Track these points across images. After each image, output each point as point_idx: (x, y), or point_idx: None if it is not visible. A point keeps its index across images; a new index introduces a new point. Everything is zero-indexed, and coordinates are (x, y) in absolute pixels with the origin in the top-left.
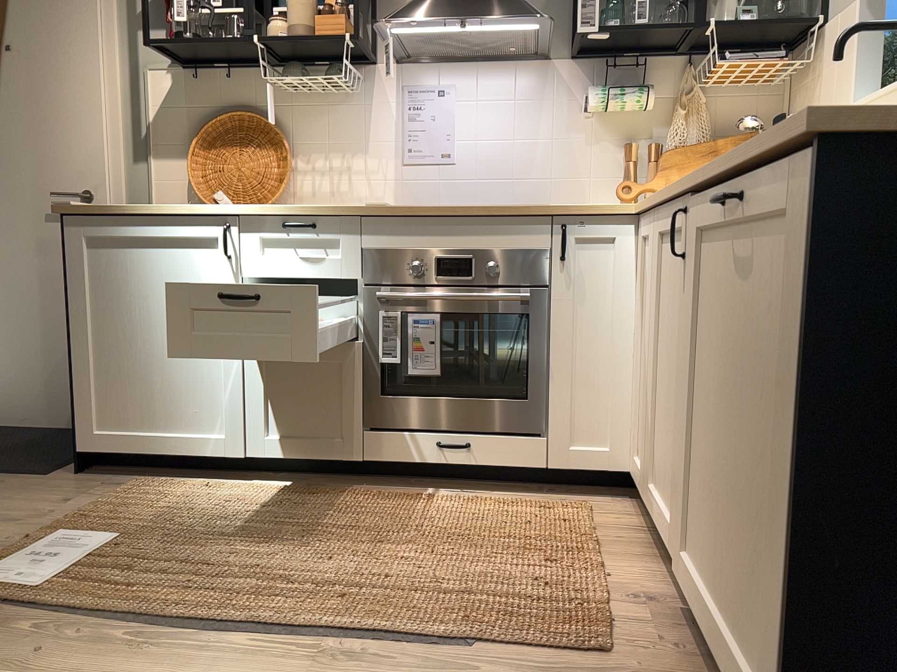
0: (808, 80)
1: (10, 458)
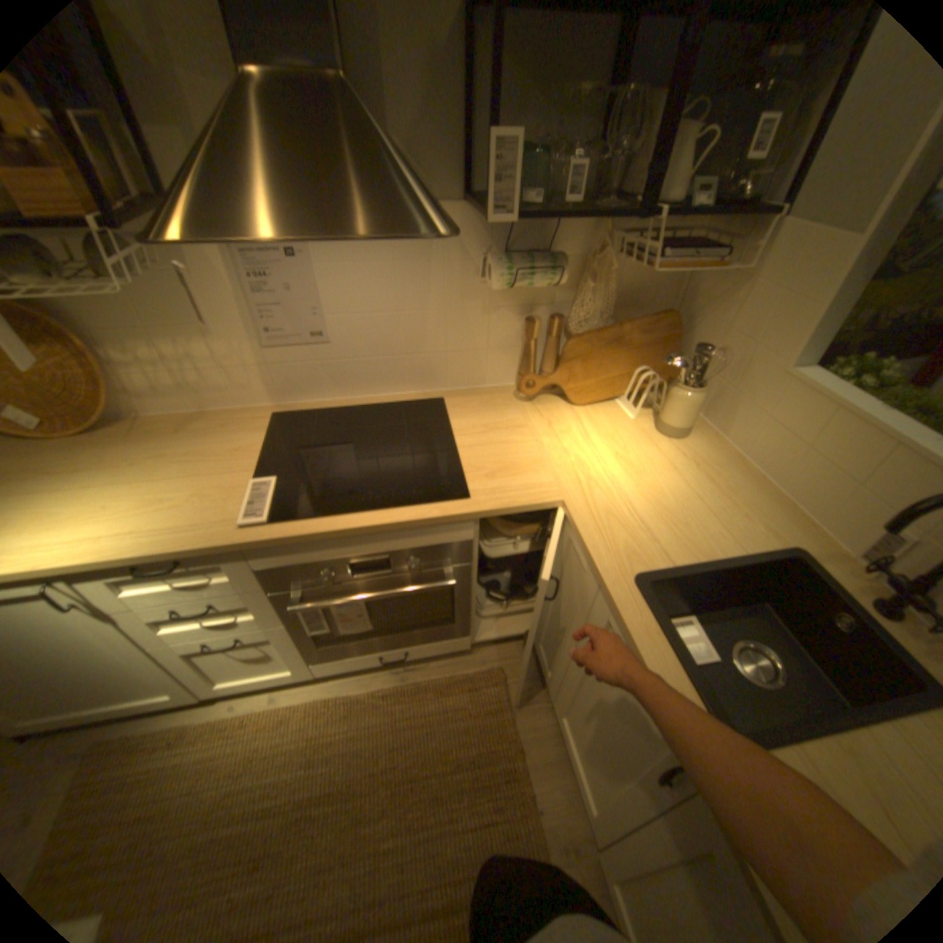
0: (737, 267)
1: None
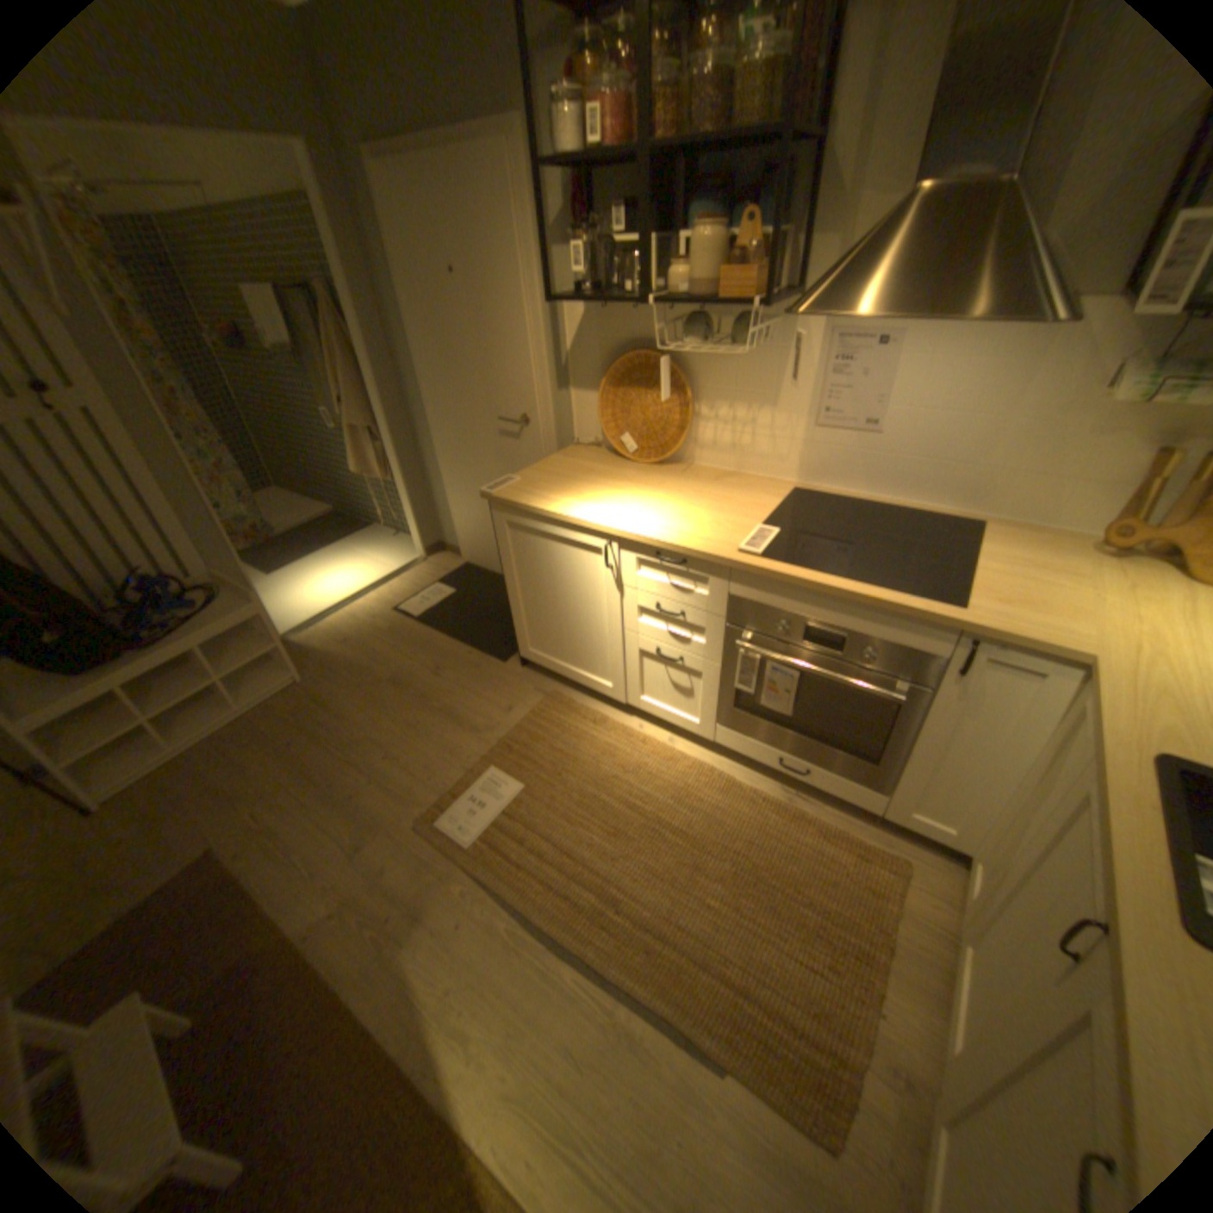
0: None
1: (489, 626)
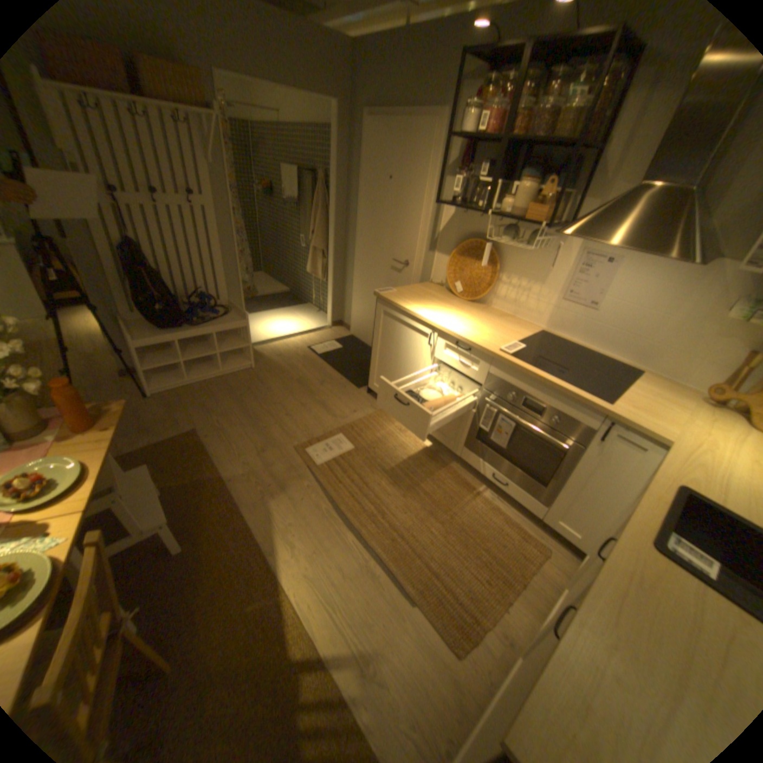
0: None
1: (356, 369)
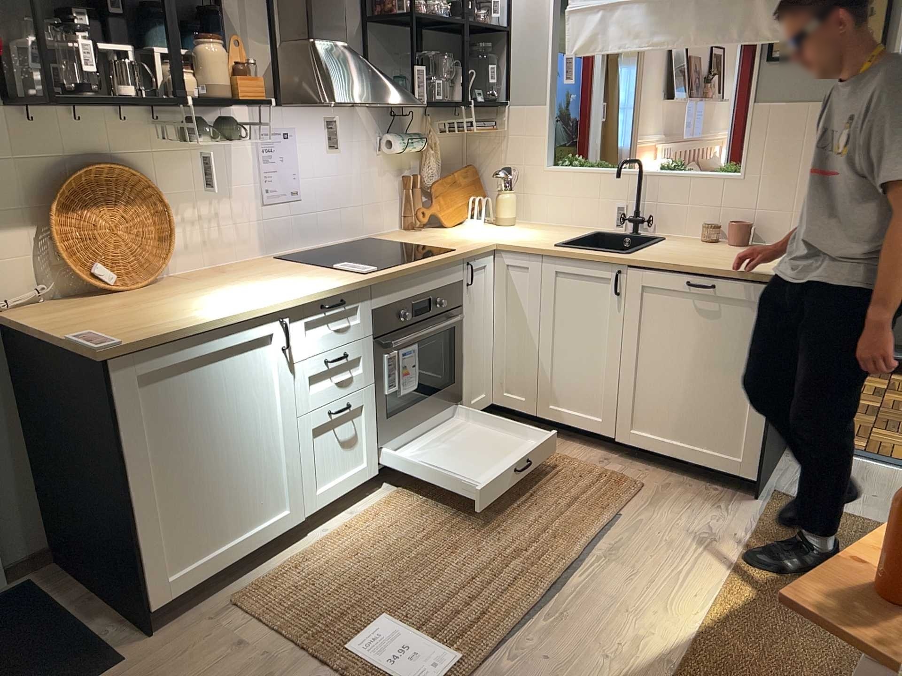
0: (495, 134)
1: None
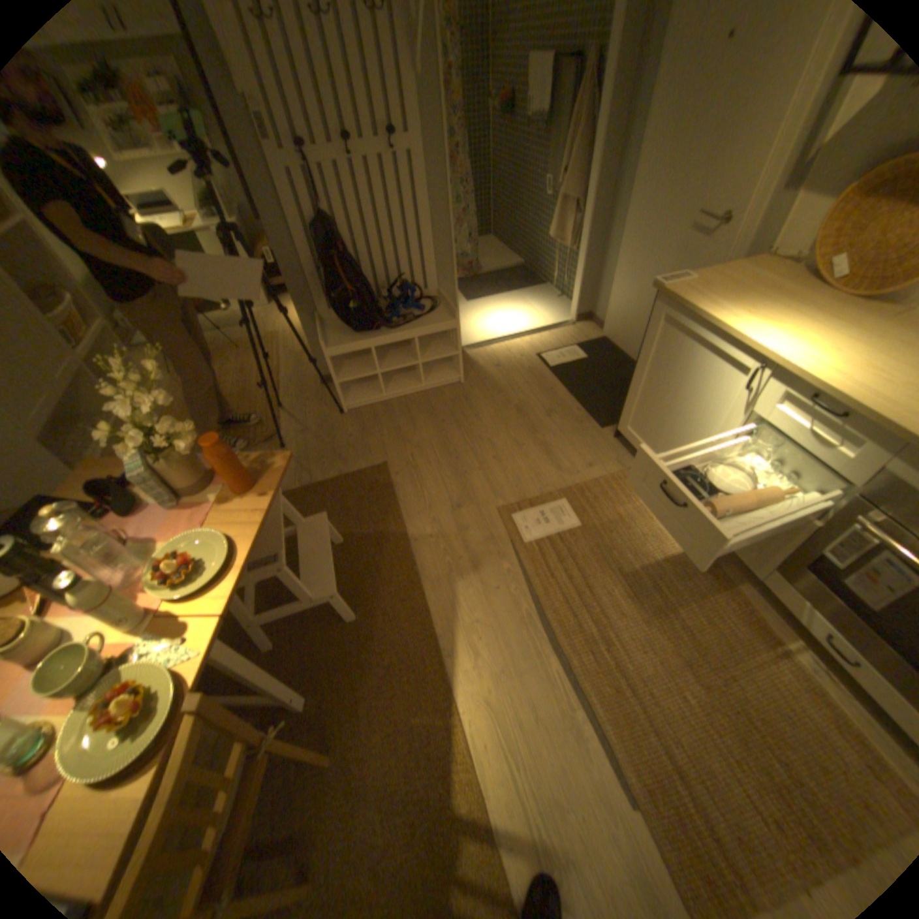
0: None
1: (602, 395)
